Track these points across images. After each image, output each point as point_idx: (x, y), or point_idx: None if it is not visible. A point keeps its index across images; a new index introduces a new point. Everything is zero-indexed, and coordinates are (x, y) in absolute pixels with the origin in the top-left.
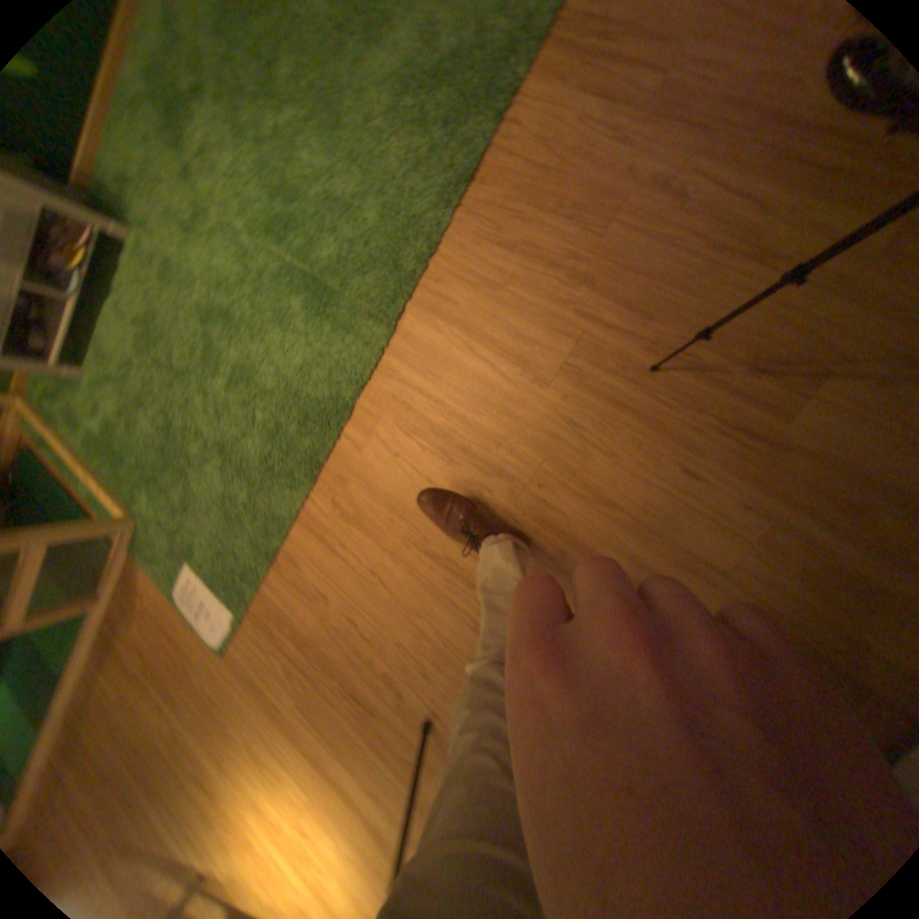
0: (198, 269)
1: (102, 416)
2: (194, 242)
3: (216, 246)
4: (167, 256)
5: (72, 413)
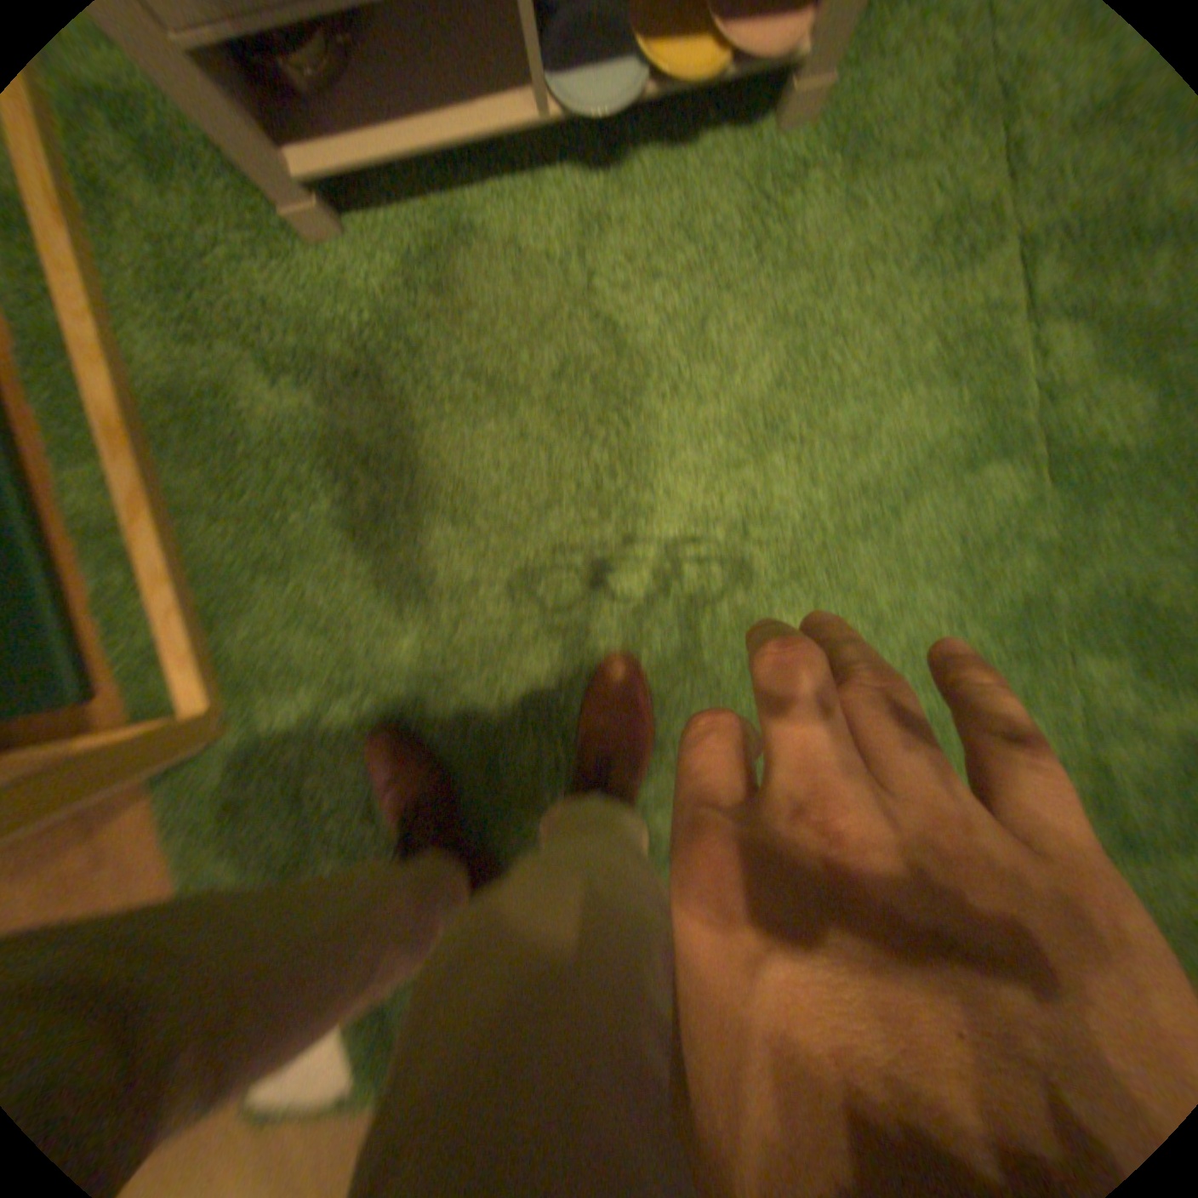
0: (883, 471)
1: (310, 431)
2: (933, 407)
3: (968, 485)
4: (839, 338)
5: (203, 308)
